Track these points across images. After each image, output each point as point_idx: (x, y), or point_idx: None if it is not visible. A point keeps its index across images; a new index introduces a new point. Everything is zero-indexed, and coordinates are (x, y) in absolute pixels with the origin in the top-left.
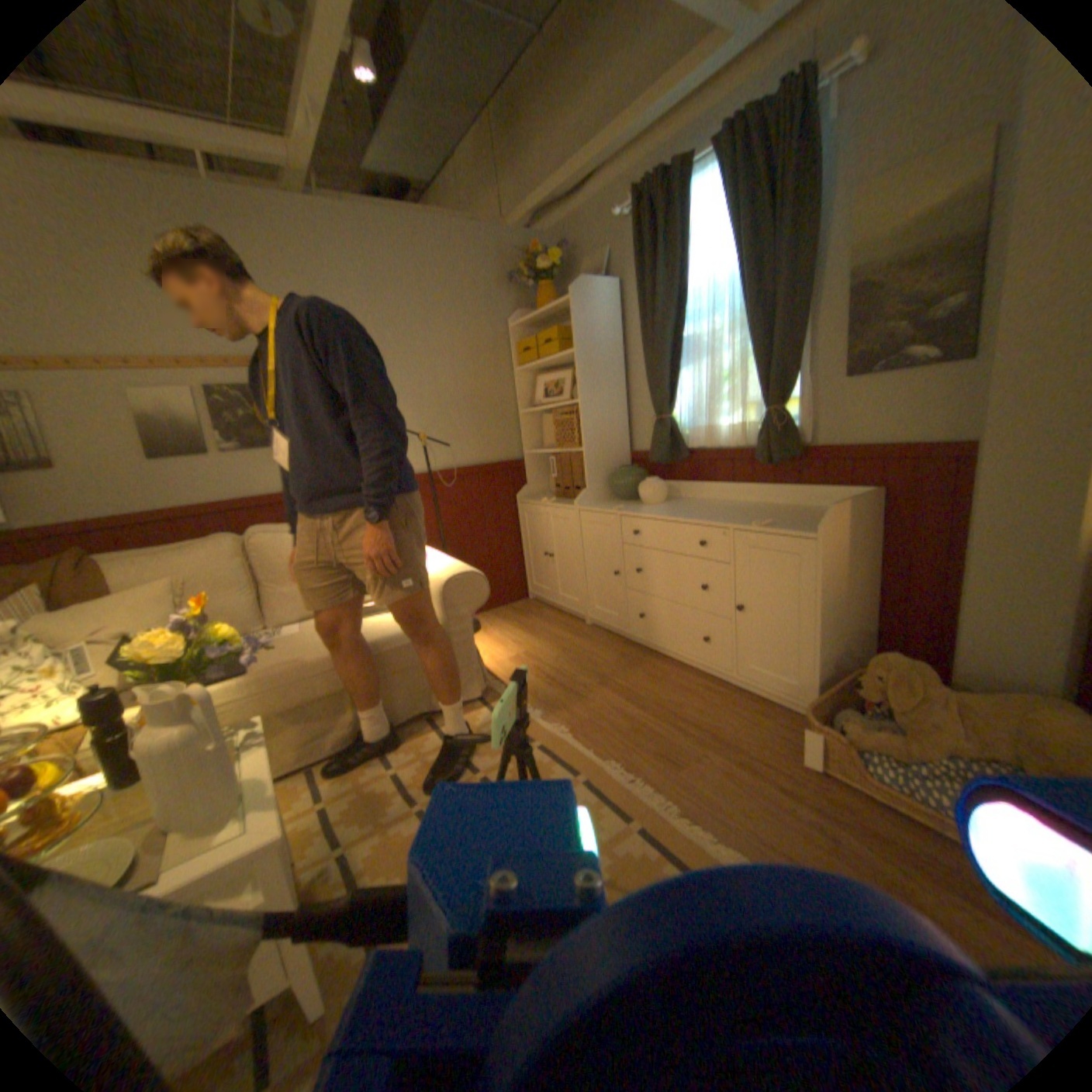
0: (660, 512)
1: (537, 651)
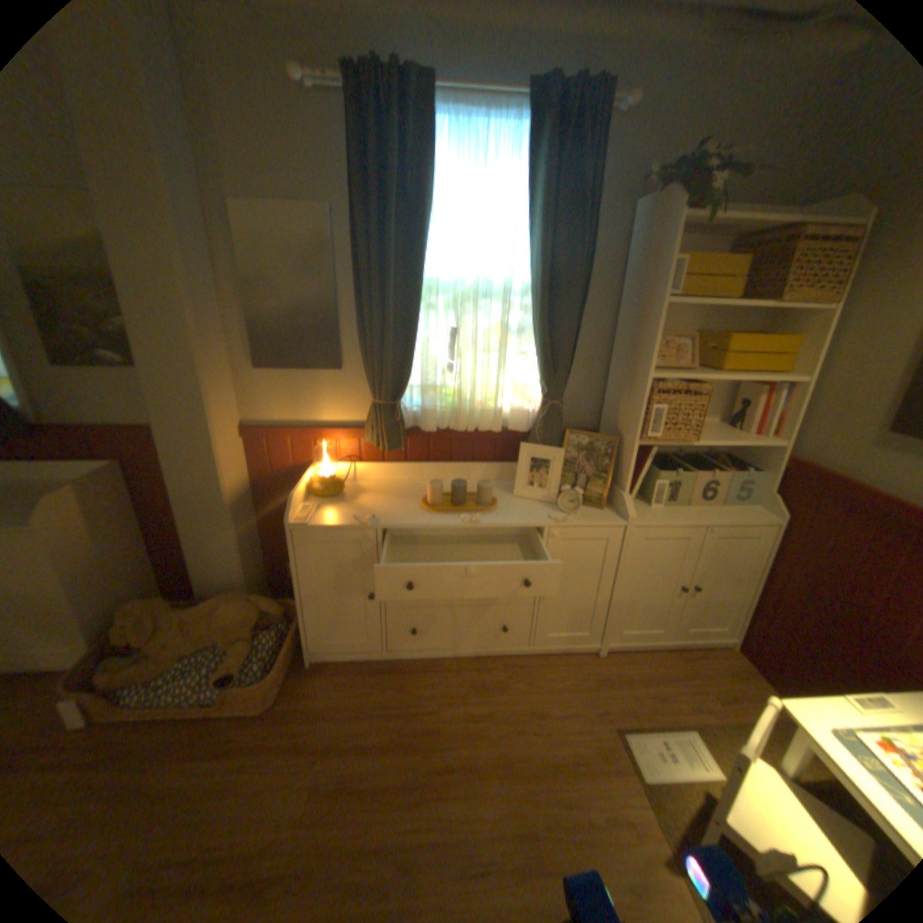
0: None
1: None
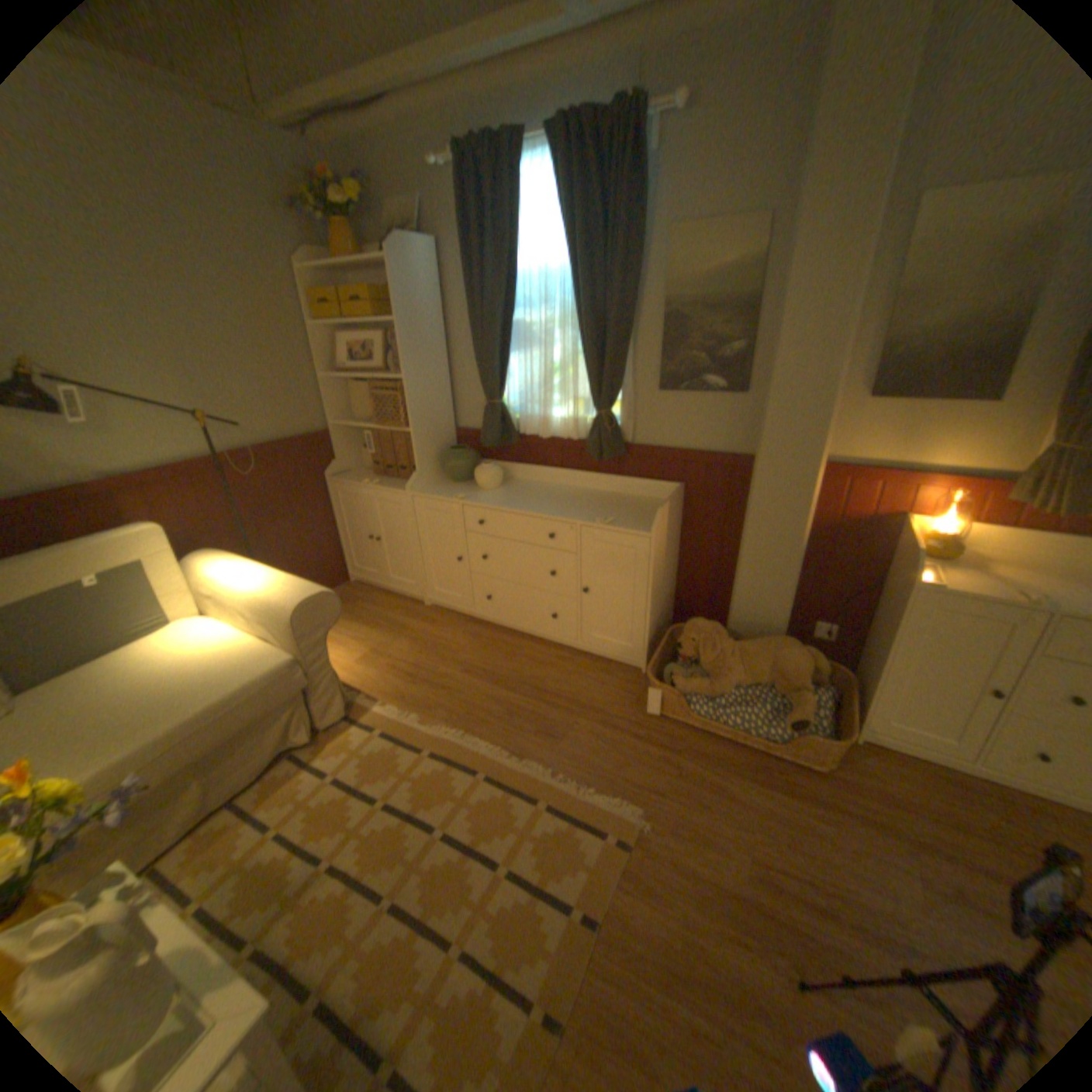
0: (504, 503)
1: (384, 646)
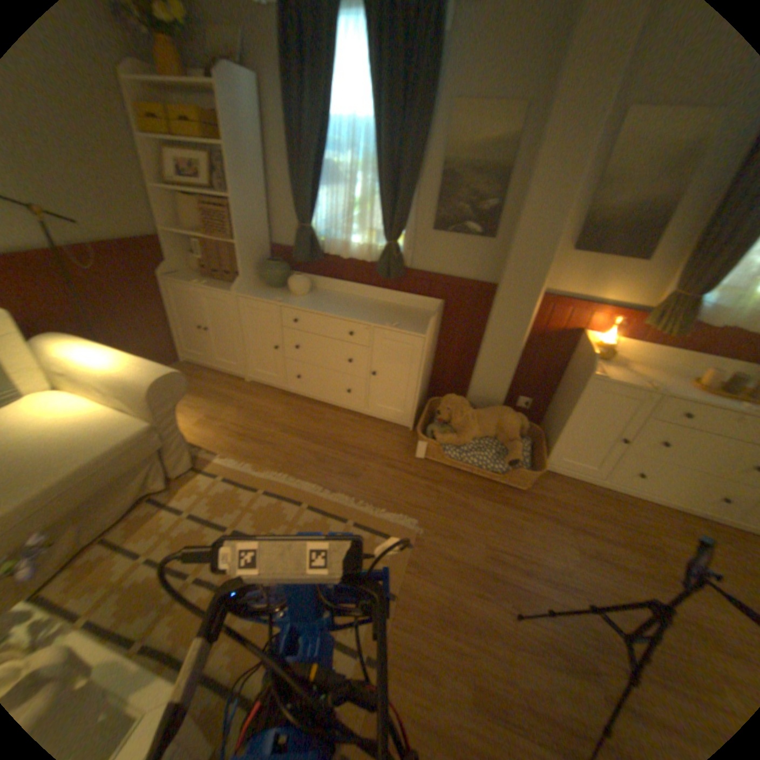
0: (315, 307)
1: (217, 412)
